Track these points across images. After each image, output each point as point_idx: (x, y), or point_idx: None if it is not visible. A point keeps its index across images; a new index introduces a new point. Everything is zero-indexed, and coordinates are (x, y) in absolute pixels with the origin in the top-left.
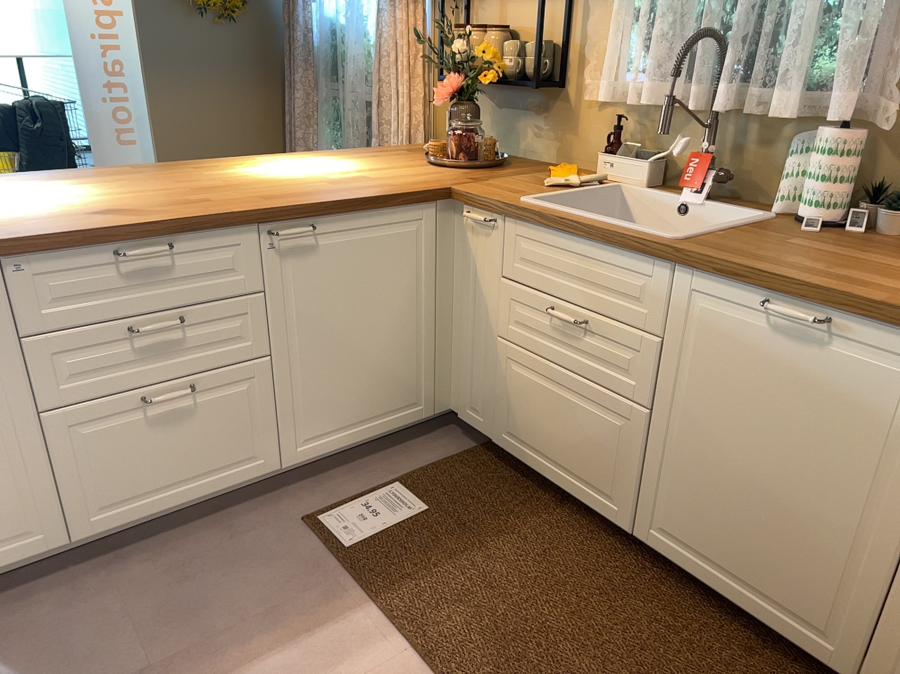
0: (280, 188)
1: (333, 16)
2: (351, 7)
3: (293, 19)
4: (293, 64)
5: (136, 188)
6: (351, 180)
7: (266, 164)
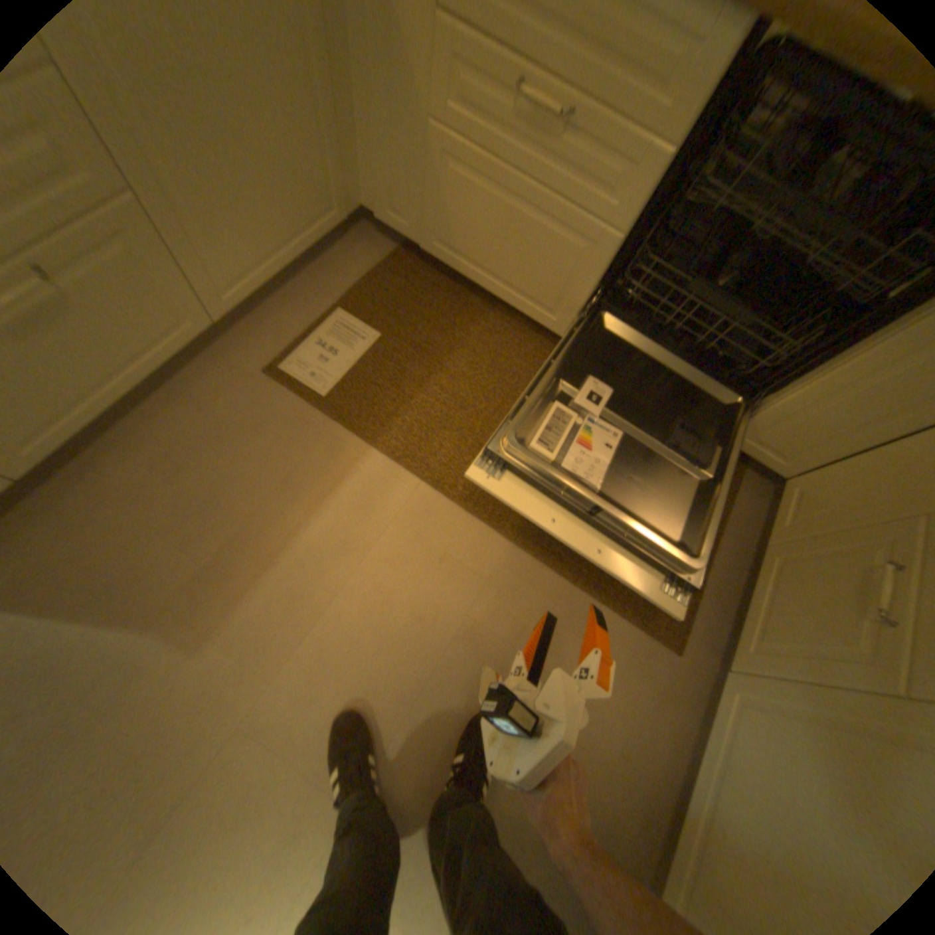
0: None
1: None
2: None
3: None
4: None
5: None
6: None
7: None
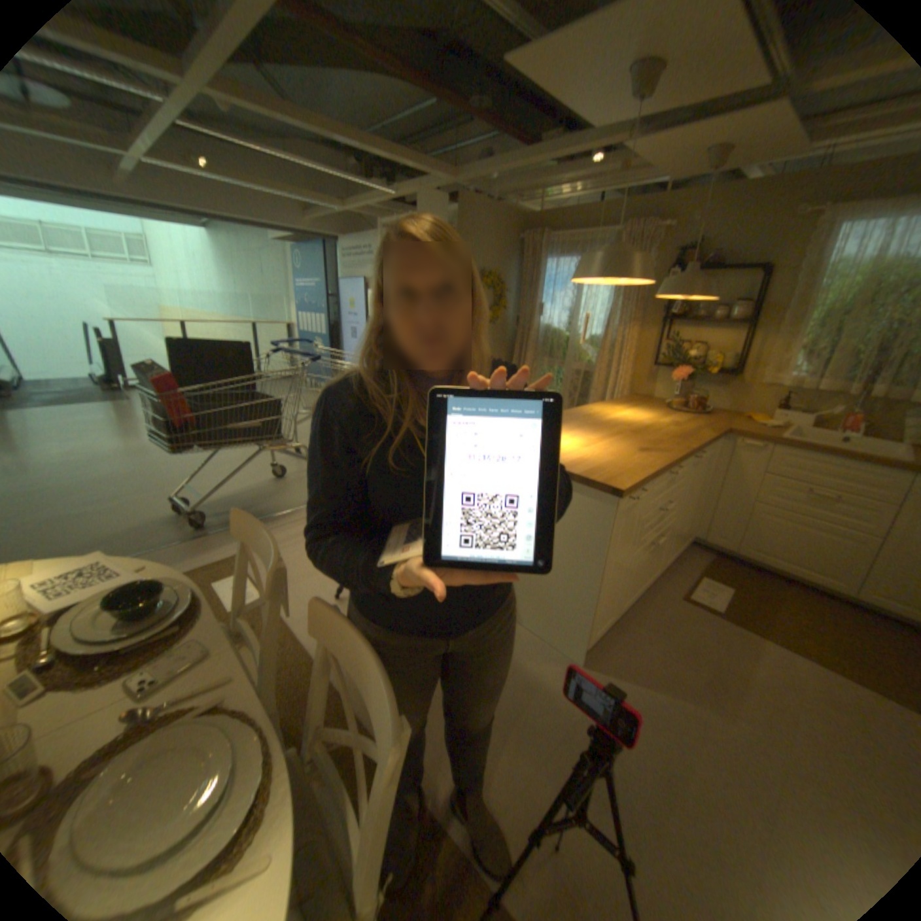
0: (664, 431)
1: (551, 323)
2: (574, 320)
3: (523, 322)
4: (519, 346)
5: (602, 432)
6: (677, 424)
7: (607, 412)
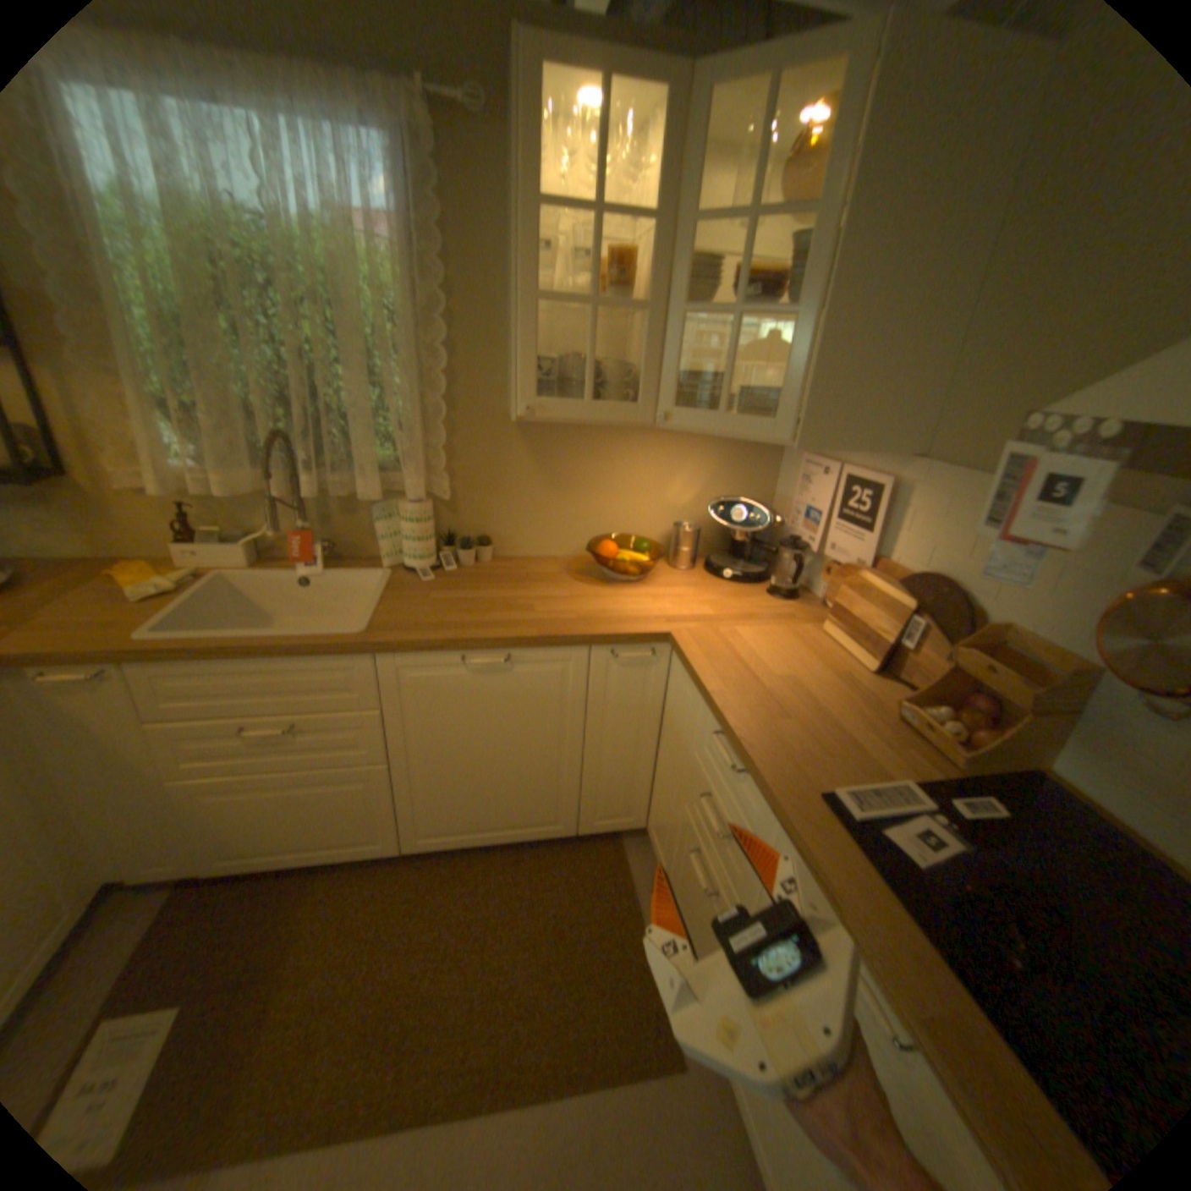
0: None
1: None
2: None
3: None
4: None
5: None
6: None
7: None
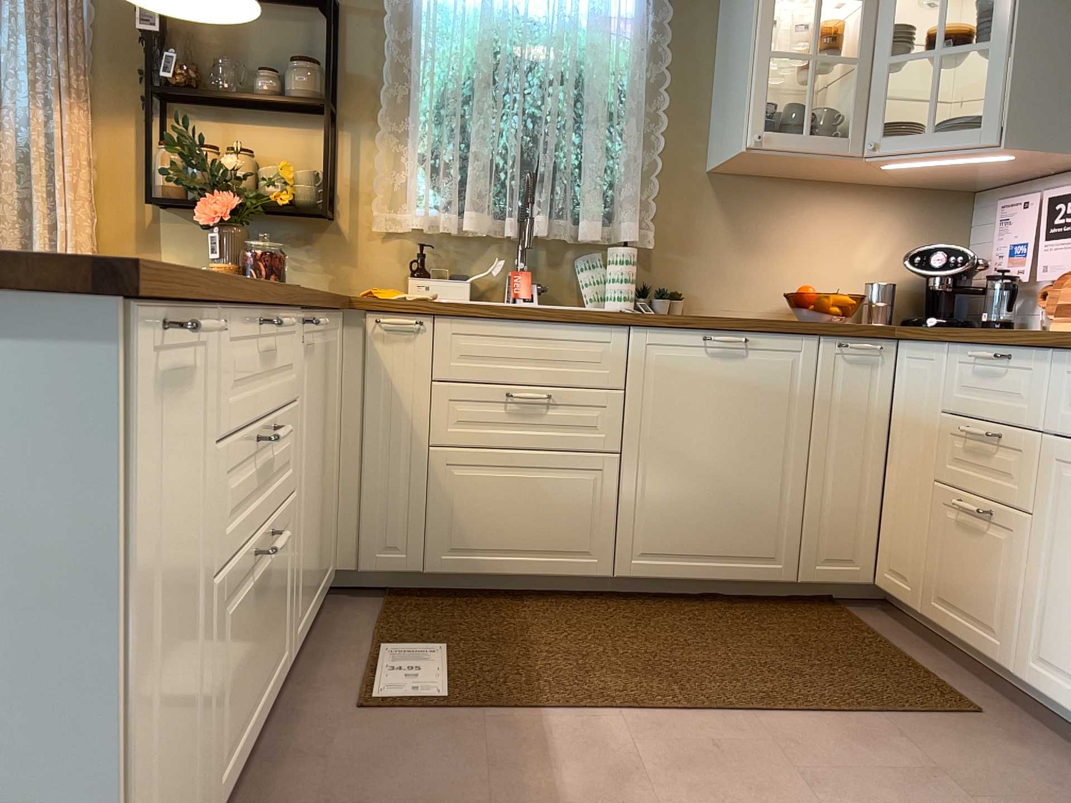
0: None
1: None
2: None
3: None
4: None
5: None
6: None
7: None
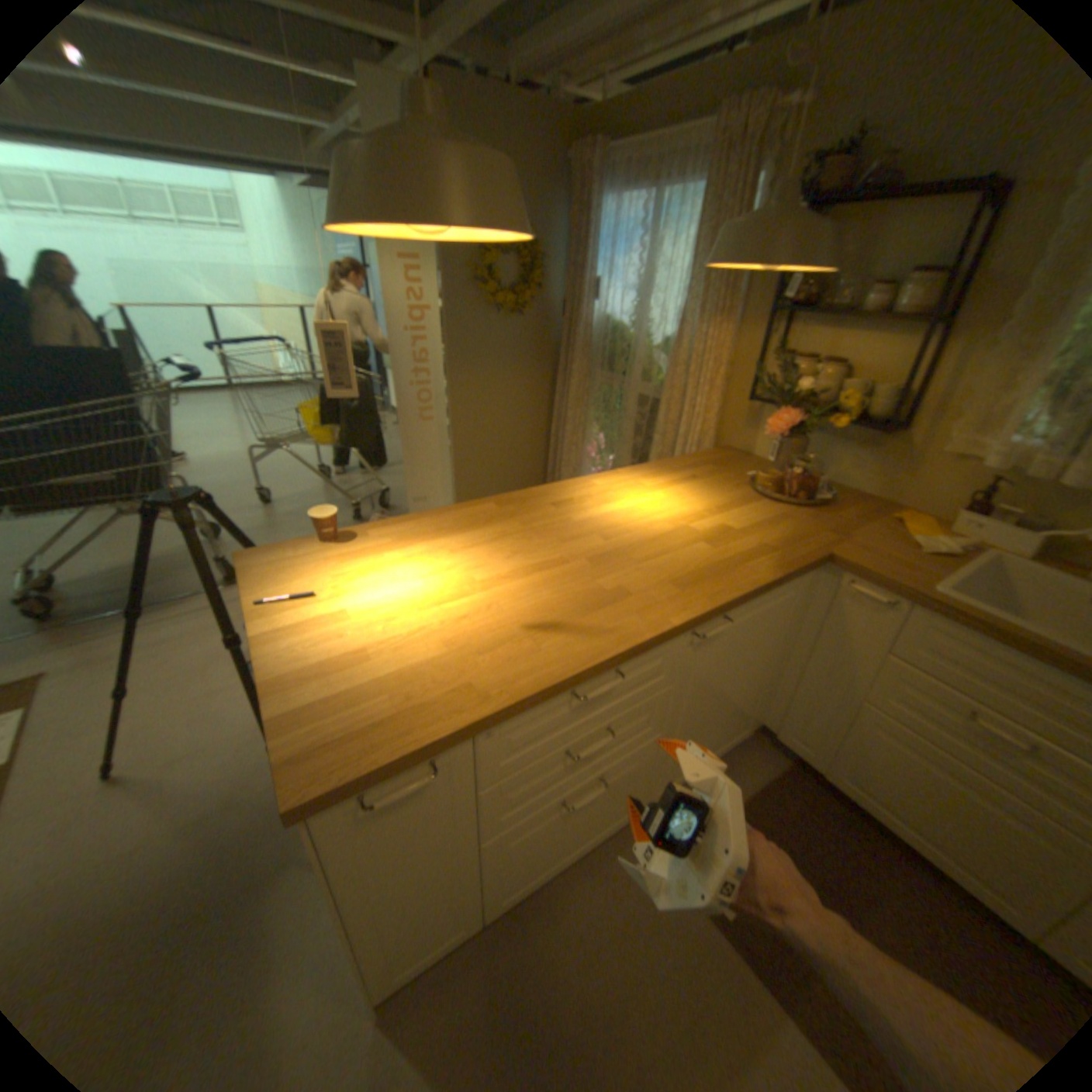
0: (670, 557)
1: (611, 313)
2: (639, 309)
3: (569, 312)
4: (566, 352)
5: (529, 555)
6: (721, 536)
7: (610, 495)
